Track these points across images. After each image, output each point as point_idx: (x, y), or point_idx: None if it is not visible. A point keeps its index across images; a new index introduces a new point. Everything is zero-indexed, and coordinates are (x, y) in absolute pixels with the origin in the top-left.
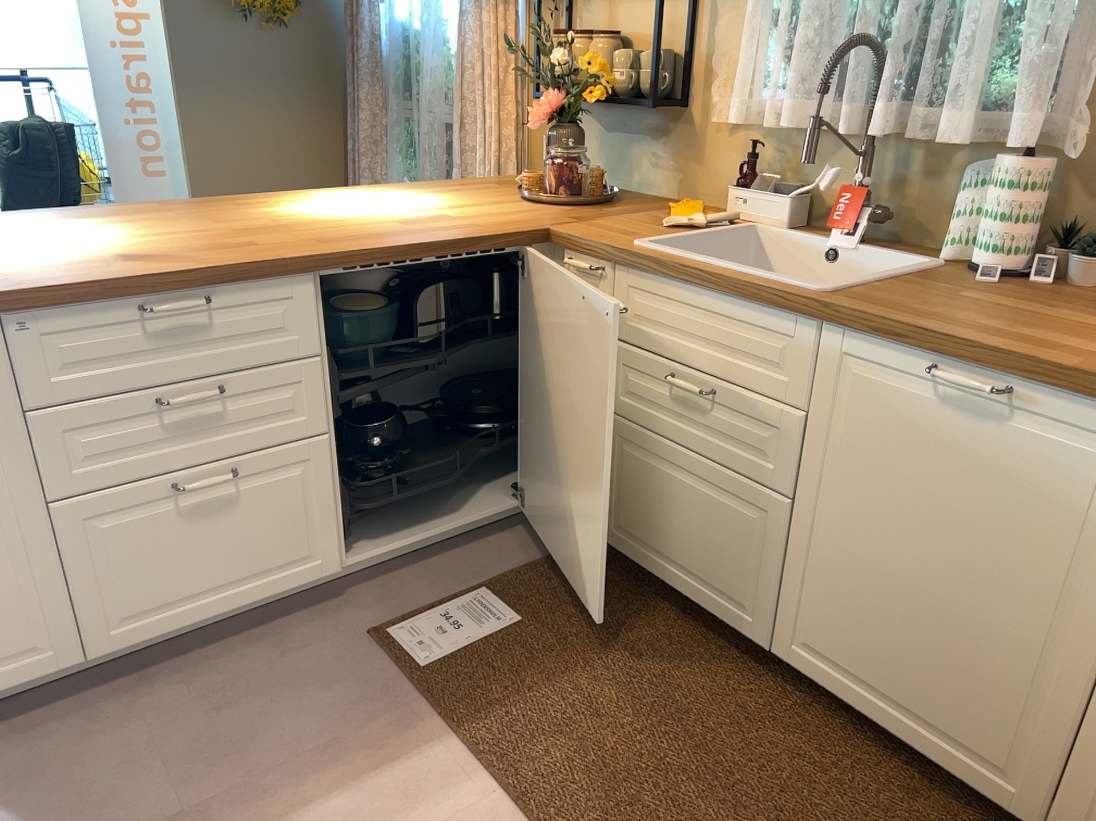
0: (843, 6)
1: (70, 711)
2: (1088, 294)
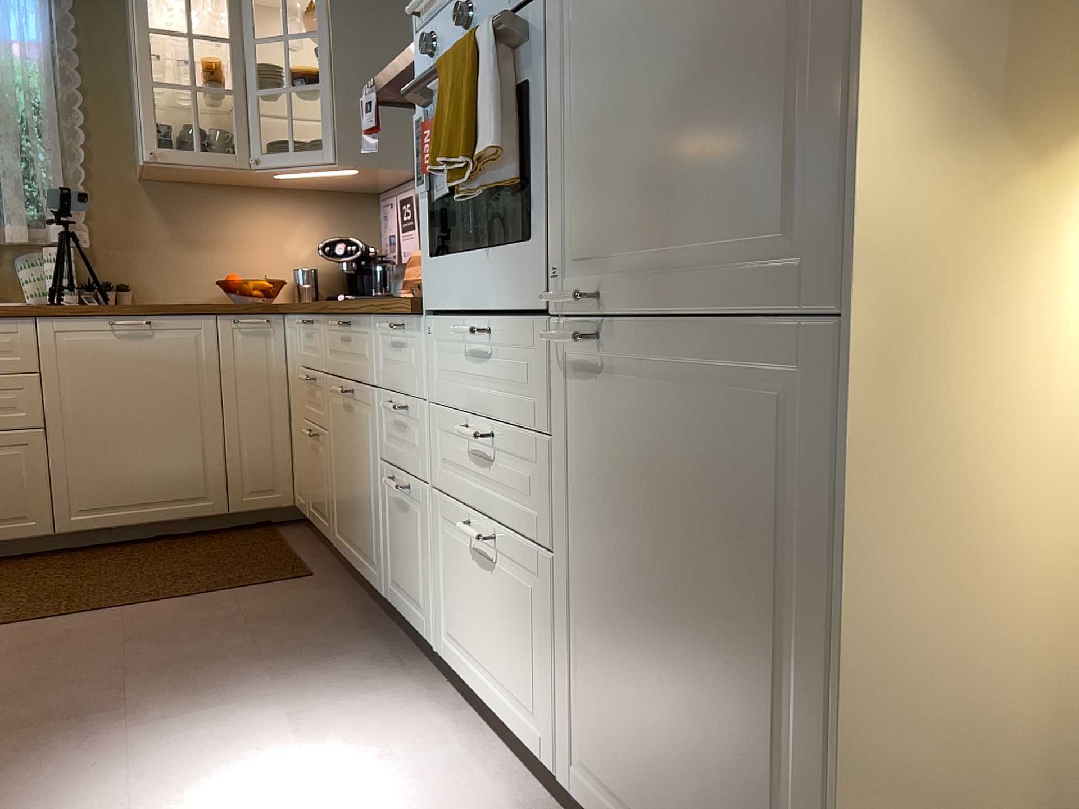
0: None
1: None
2: (119, 306)
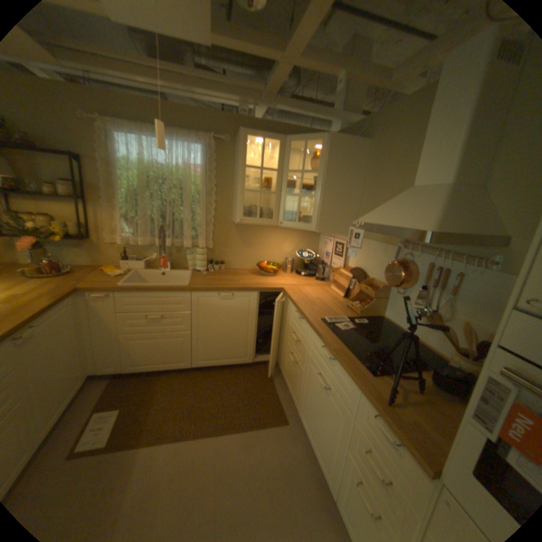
0: (150, 216)
1: None
2: (220, 272)
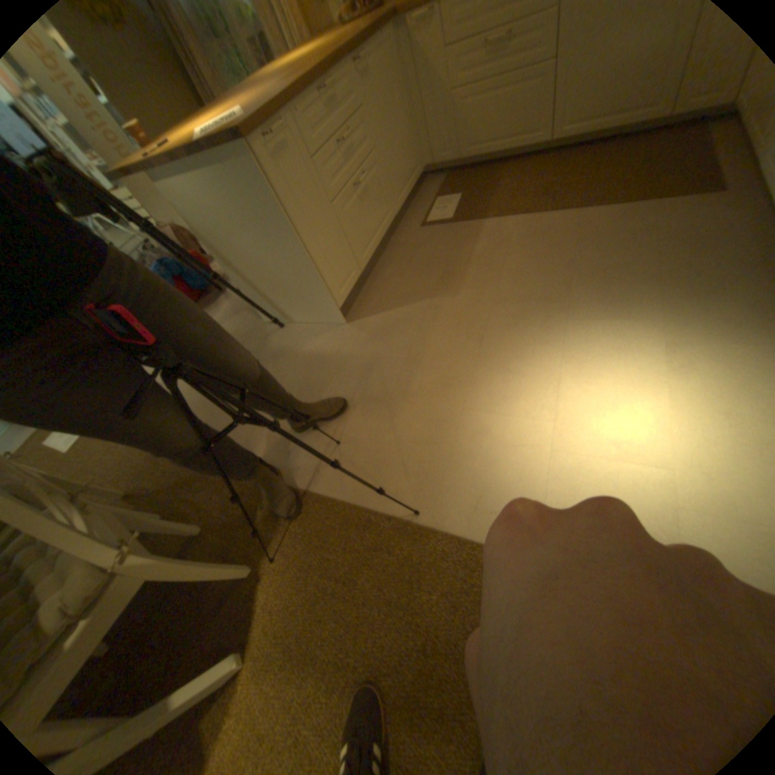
0: None
1: (366, 292)
2: None
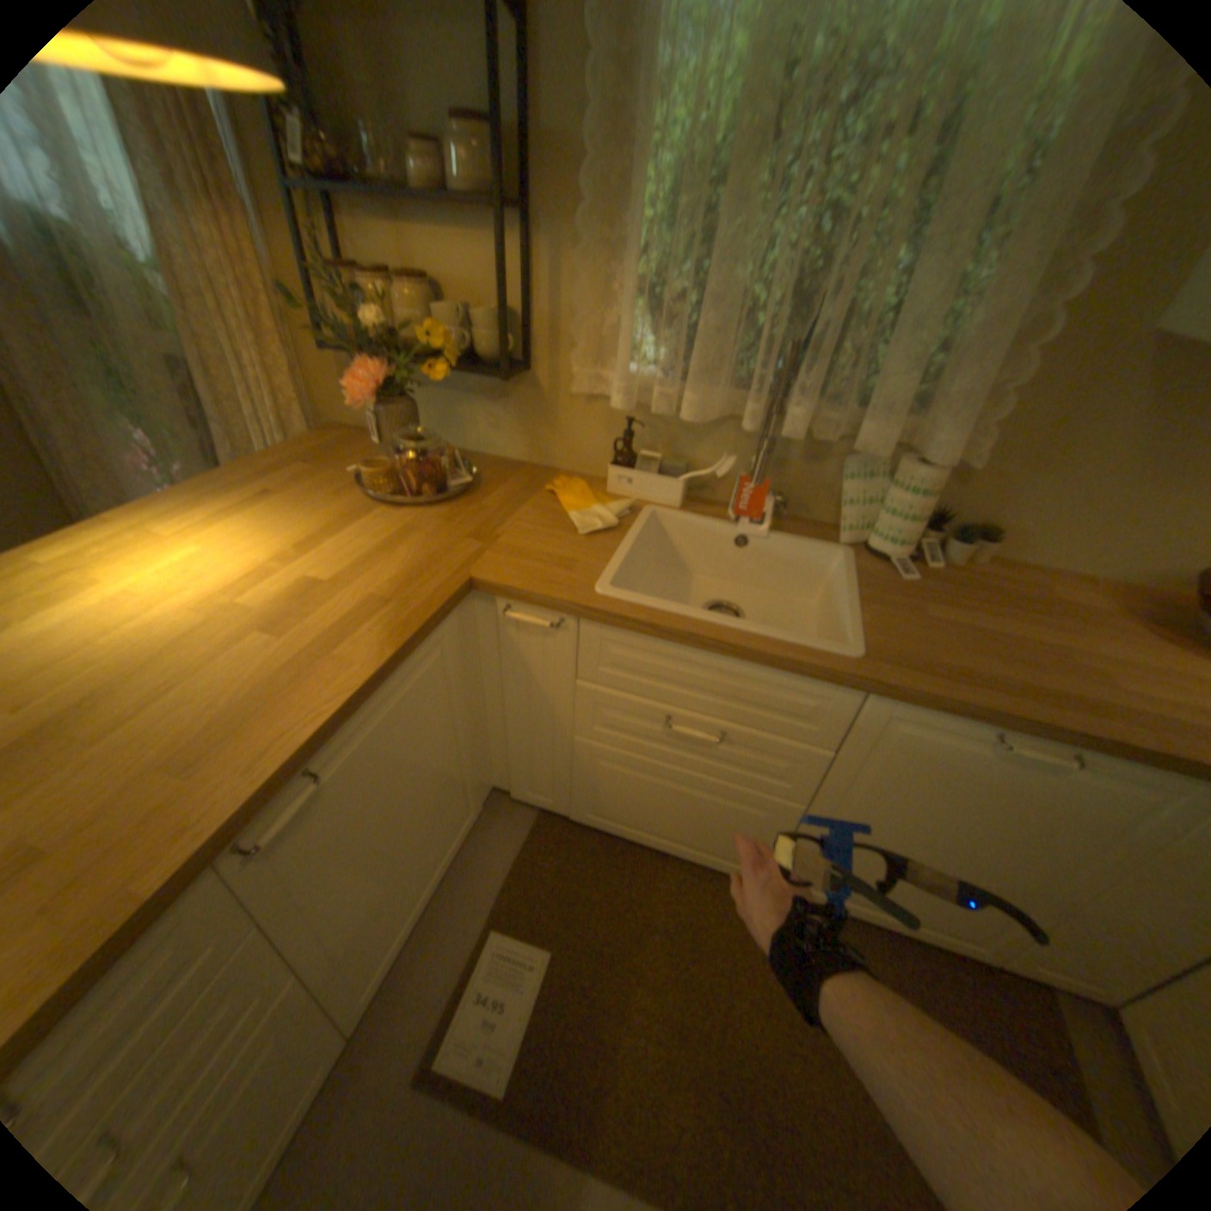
0: (750, 289)
1: None
2: (974, 573)
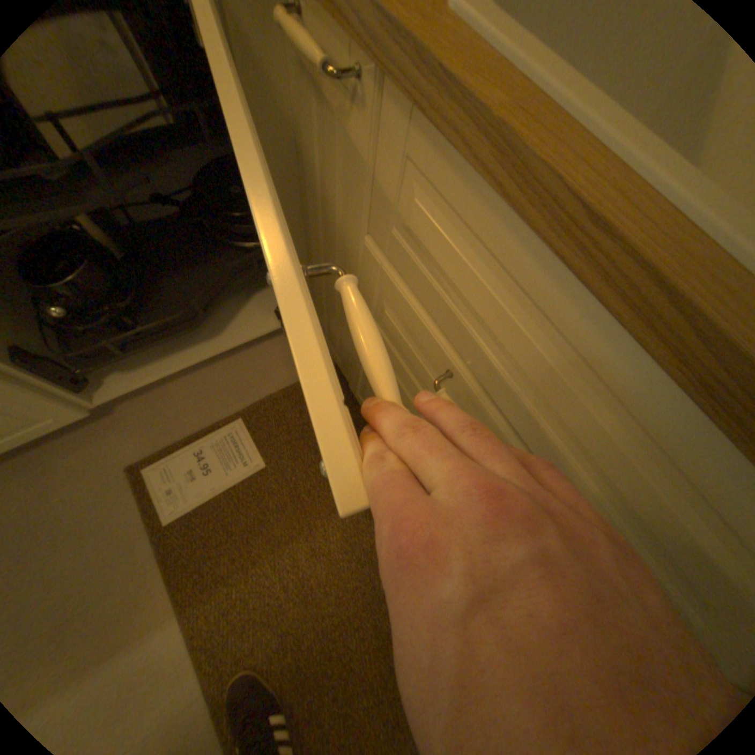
0: None
1: None
2: None
